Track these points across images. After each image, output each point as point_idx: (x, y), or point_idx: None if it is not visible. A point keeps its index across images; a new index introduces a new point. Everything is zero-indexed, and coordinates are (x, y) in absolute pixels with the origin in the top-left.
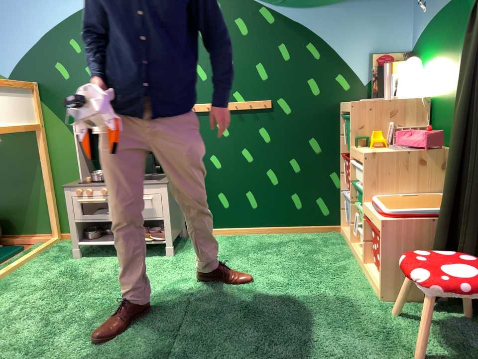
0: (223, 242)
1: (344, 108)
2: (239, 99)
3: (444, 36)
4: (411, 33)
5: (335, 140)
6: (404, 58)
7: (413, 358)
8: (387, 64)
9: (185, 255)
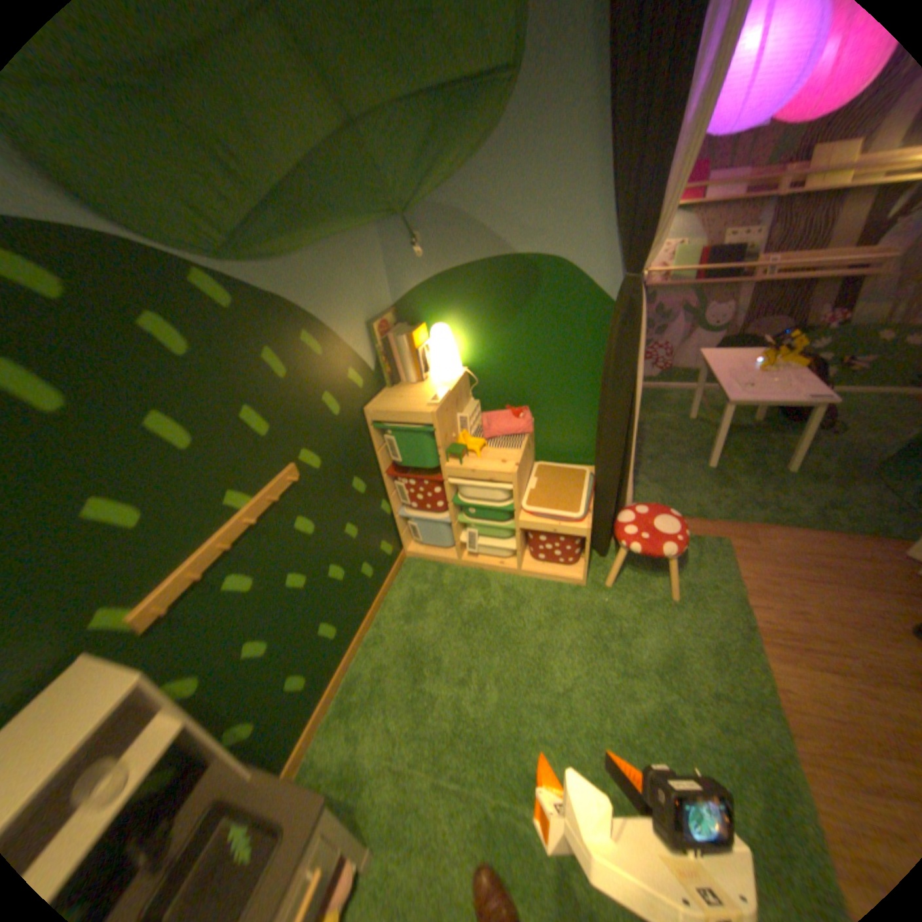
0: (351, 726)
1: (394, 418)
2: (244, 503)
3: (485, 300)
4: (389, 281)
5: (373, 461)
6: (395, 318)
7: (671, 602)
8: (387, 332)
9: (372, 819)
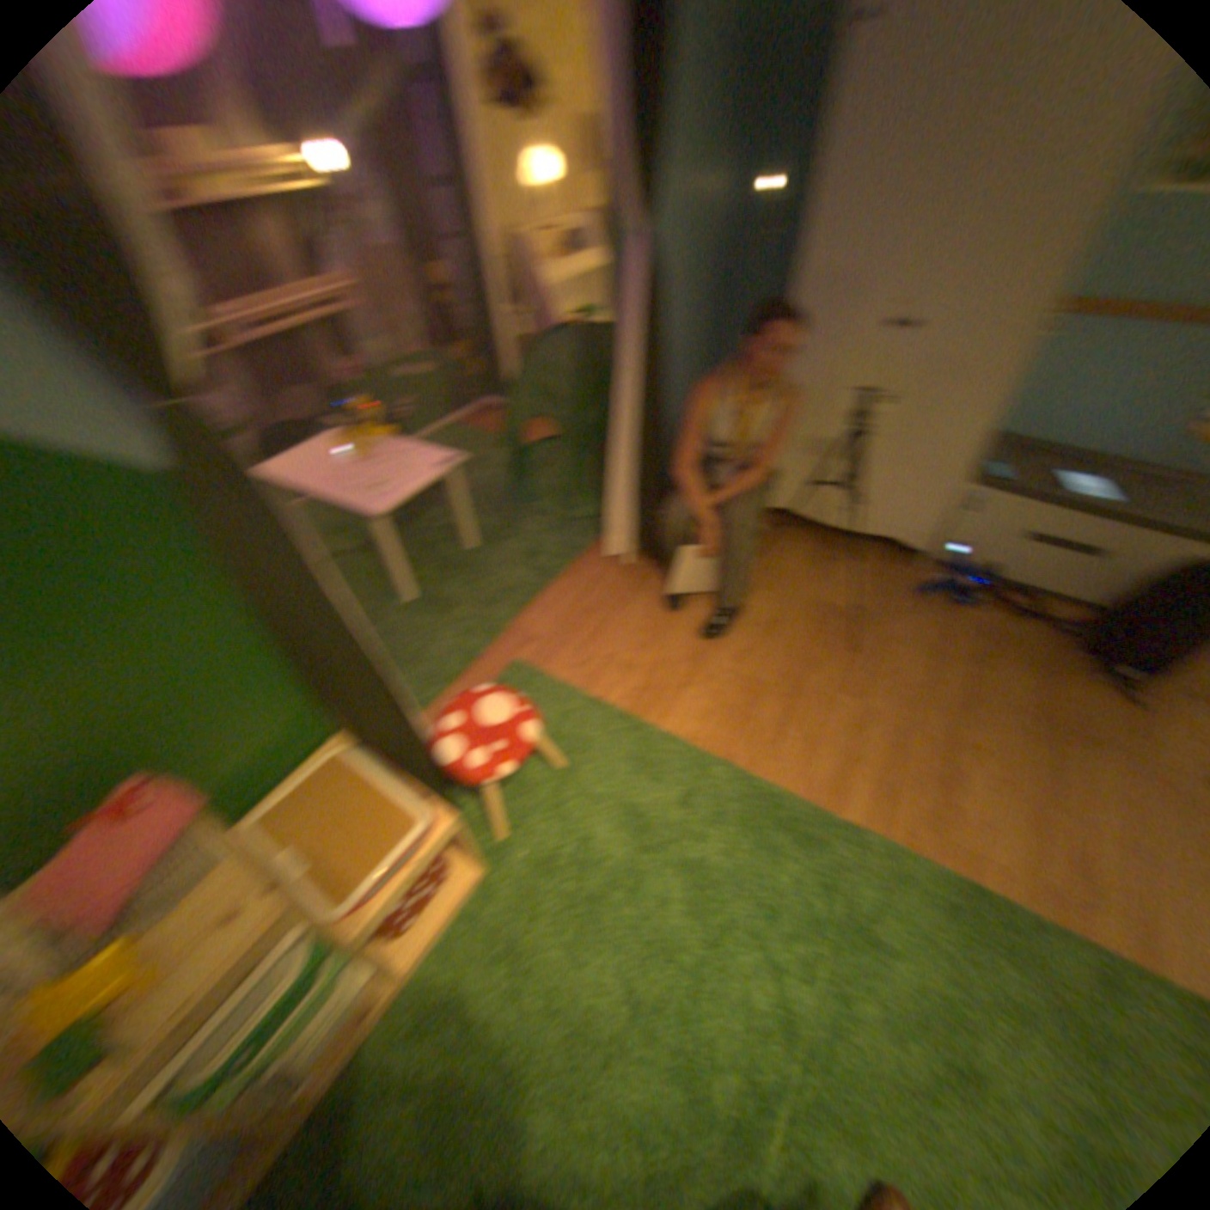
0: None
1: None
2: None
3: None
4: None
5: None
6: None
7: (564, 770)
8: None
9: None
